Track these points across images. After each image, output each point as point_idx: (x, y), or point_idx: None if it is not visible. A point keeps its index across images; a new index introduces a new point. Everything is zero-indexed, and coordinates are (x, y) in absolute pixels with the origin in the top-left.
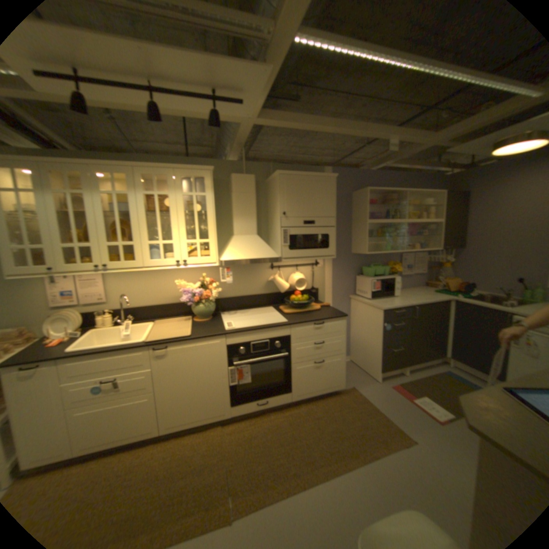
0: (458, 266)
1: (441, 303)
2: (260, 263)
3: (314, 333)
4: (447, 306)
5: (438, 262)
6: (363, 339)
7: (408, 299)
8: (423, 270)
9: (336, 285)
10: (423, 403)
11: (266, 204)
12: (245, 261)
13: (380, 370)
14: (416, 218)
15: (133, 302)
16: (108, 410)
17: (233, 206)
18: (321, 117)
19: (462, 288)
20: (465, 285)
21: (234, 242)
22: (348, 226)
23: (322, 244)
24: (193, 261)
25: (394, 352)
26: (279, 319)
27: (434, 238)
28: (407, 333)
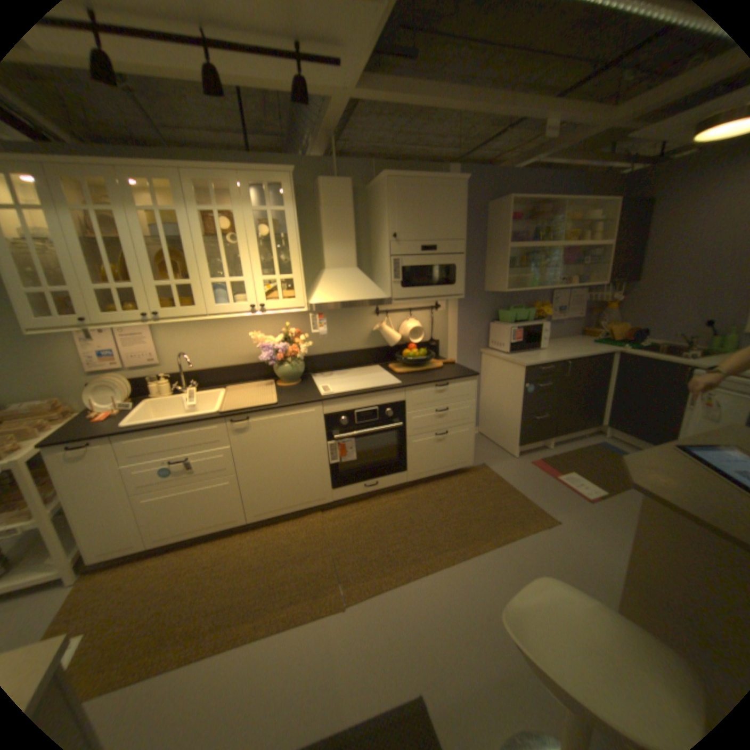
0: (627, 307)
1: (602, 356)
2: (362, 308)
3: (436, 397)
4: (610, 360)
5: (601, 302)
6: (498, 406)
7: (559, 352)
8: (581, 314)
9: (464, 336)
10: (571, 480)
11: (369, 223)
12: (341, 305)
13: (518, 442)
14: (577, 239)
15: (197, 363)
16: (184, 495)
17: (324, 226)
18: (450, 85)
19: (630, 337)
20: (636, 333)
21: (328, 278)
22: (483, 253)
23: (447, 279)
24: (275, 305)
25: (538, 421)
26: (391, 380)
27: (598, 268)
28: (556, 396)
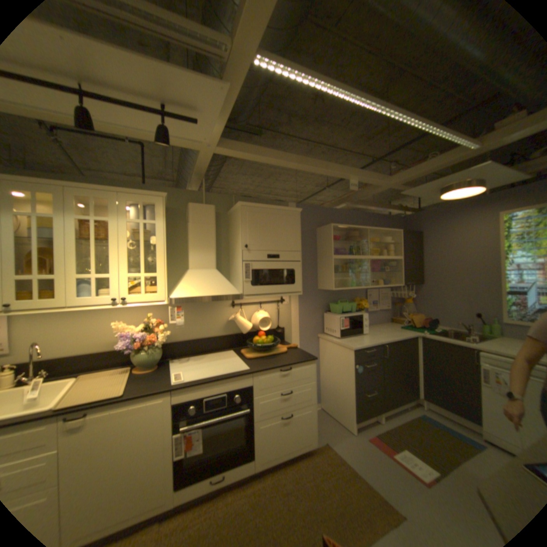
0: (419, 302)
1: (409, 340)
2: (220, 300)
3: (280, 381)
4: (415, 343)
5: (400, 298)
6: (335, 384)
7: (378, 337)
8: (388, 306)
9: (303, 324)
10: (404, 459)
11: (228, 237)
12: (202, 298)
13: (354, 420)
14: (378, 255)
15: (53, 351)
16: None
17: (190, 237)
18: (284, 153)
19: (426, 324)
20: (429, 321)
21: (190, 276)
22: (314, 261)
23: (288, 279)
24: (136, 298)
25: (368, 398)
26: (241, 366)
27: (395, 275)
28: (380, 375)
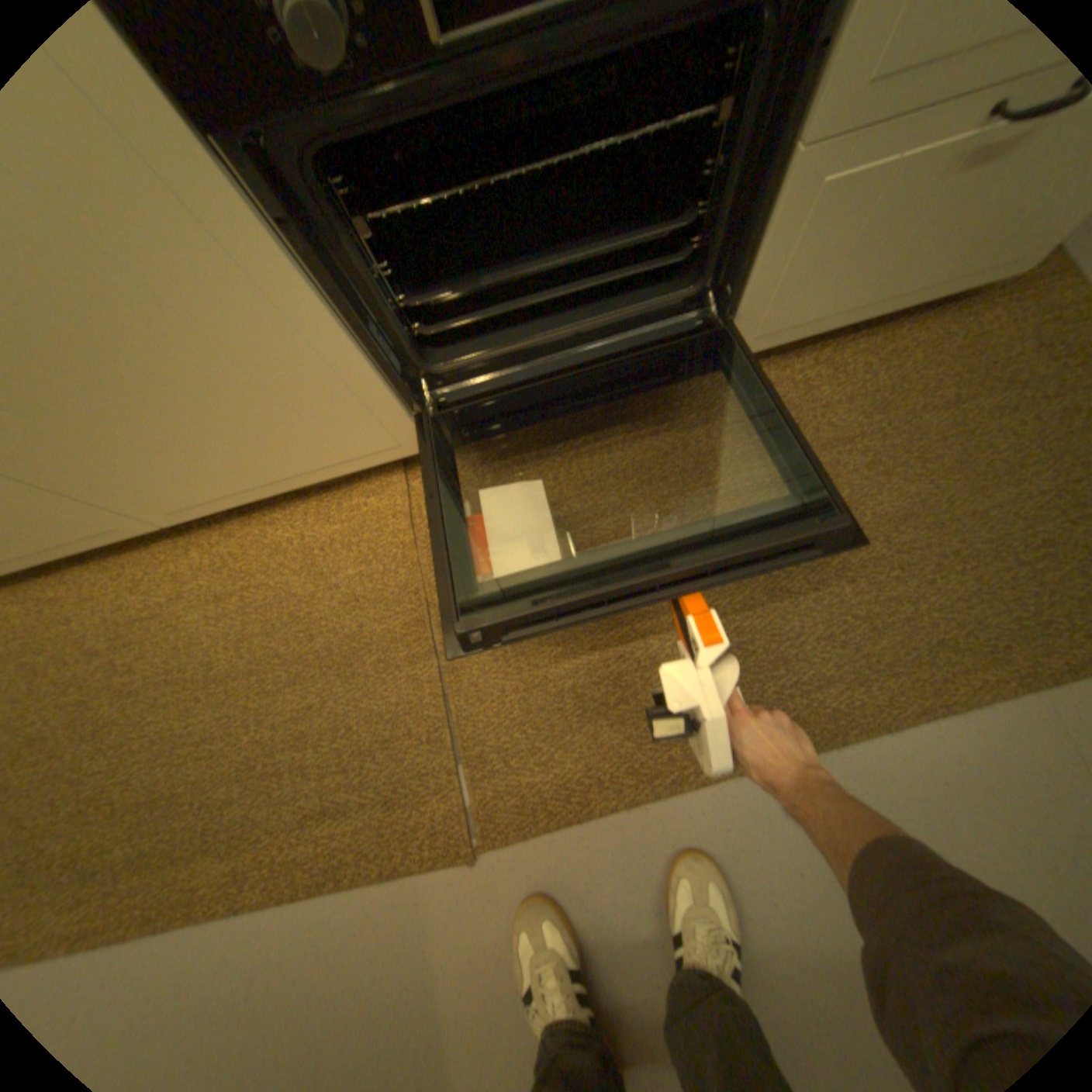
0: None
1: None
2: None
3: None
4: None
5: None
6: None
7: None
8: None
9: None
10: None
11: None
12: None
13: None
14: None
15: None
16: None
17: None
18: None
19: None
20: None
21: None
22: None
23: None
24: None
25: None
26: None
27: None
28: None
